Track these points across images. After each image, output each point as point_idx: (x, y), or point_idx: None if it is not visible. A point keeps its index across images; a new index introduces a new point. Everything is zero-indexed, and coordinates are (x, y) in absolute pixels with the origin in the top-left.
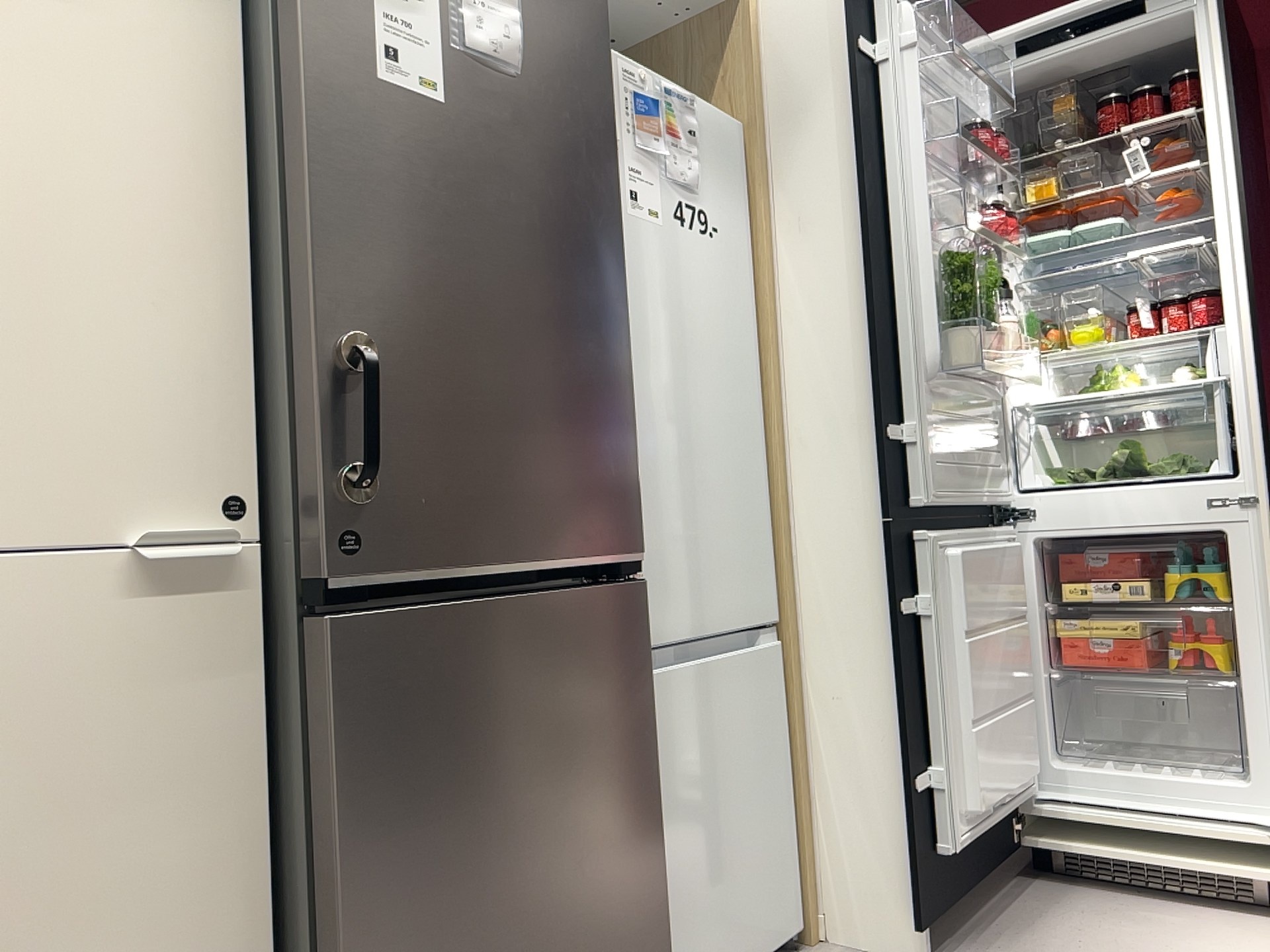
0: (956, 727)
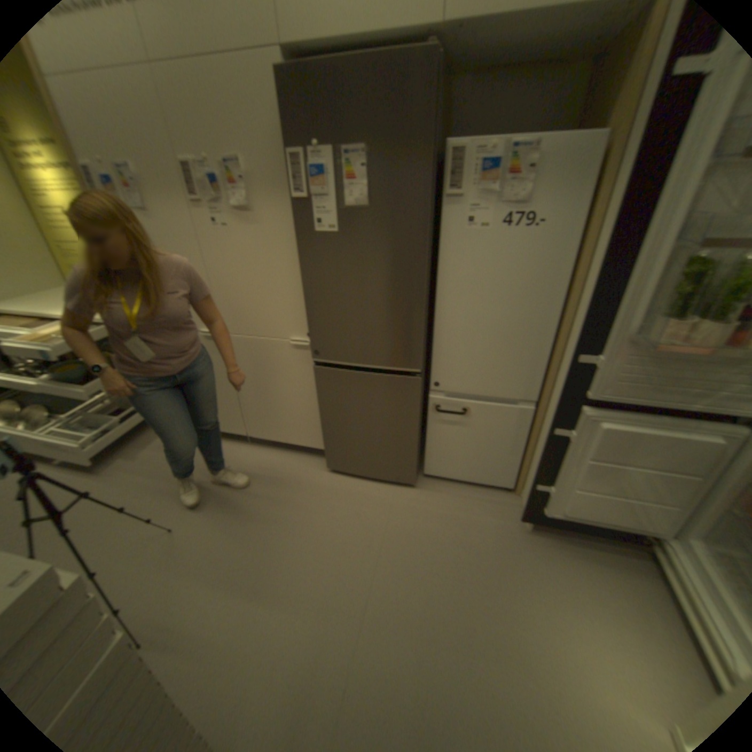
0: (571, 485)
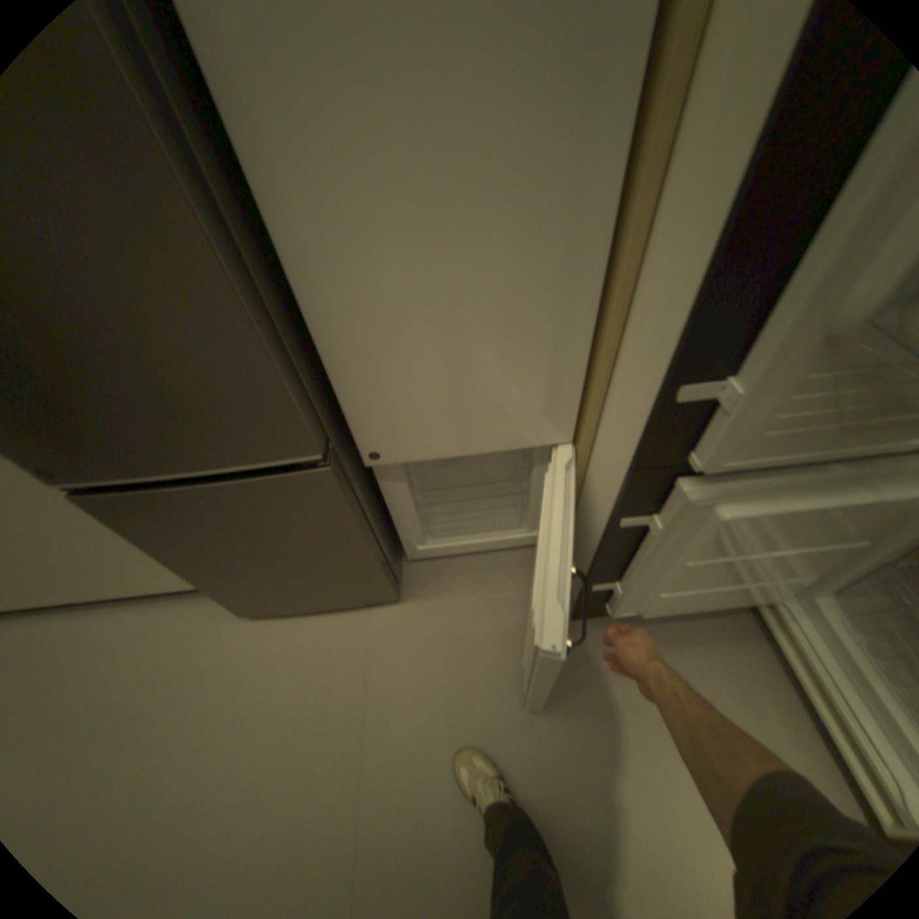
0: (650, 582)
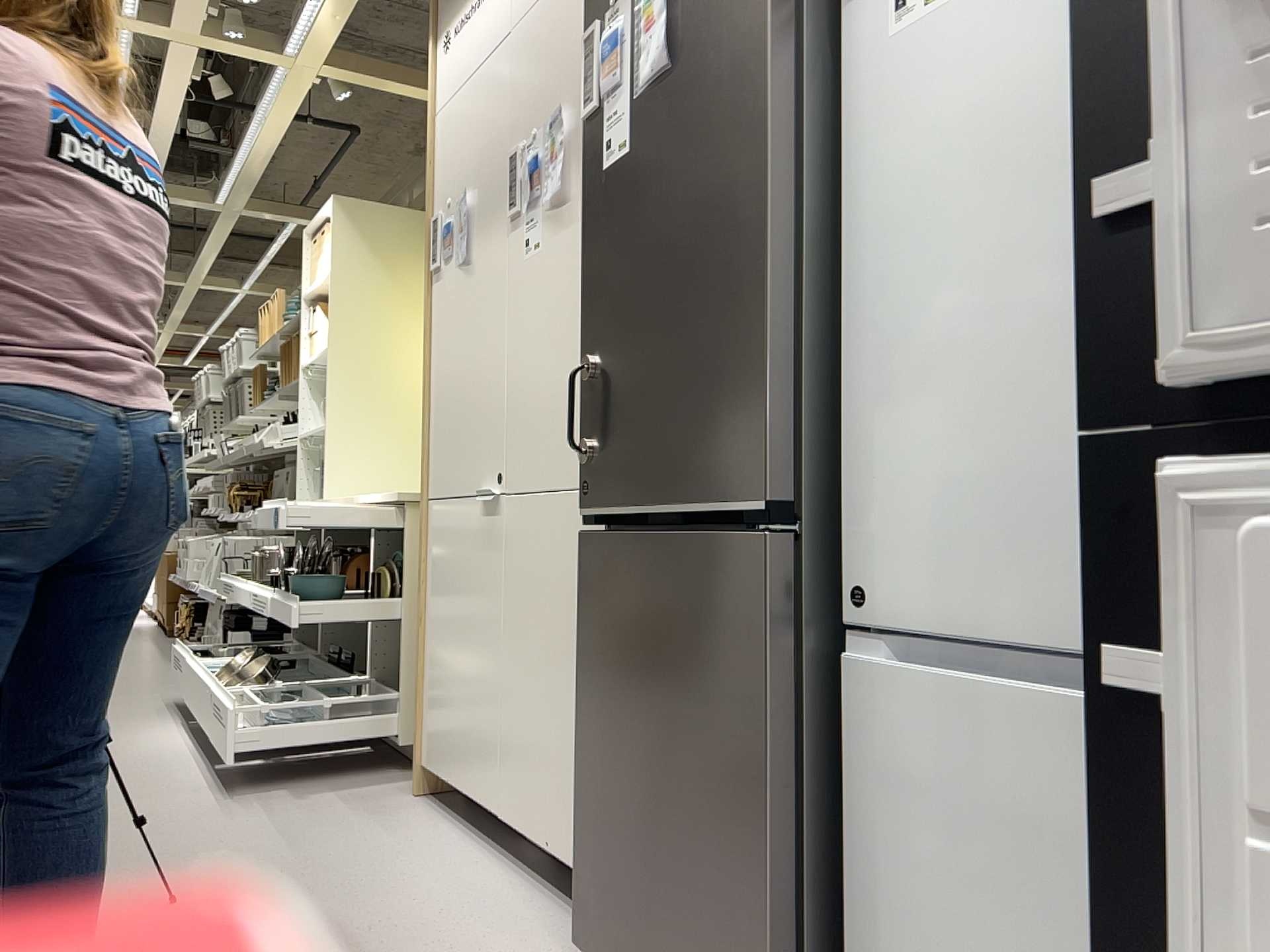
0: None
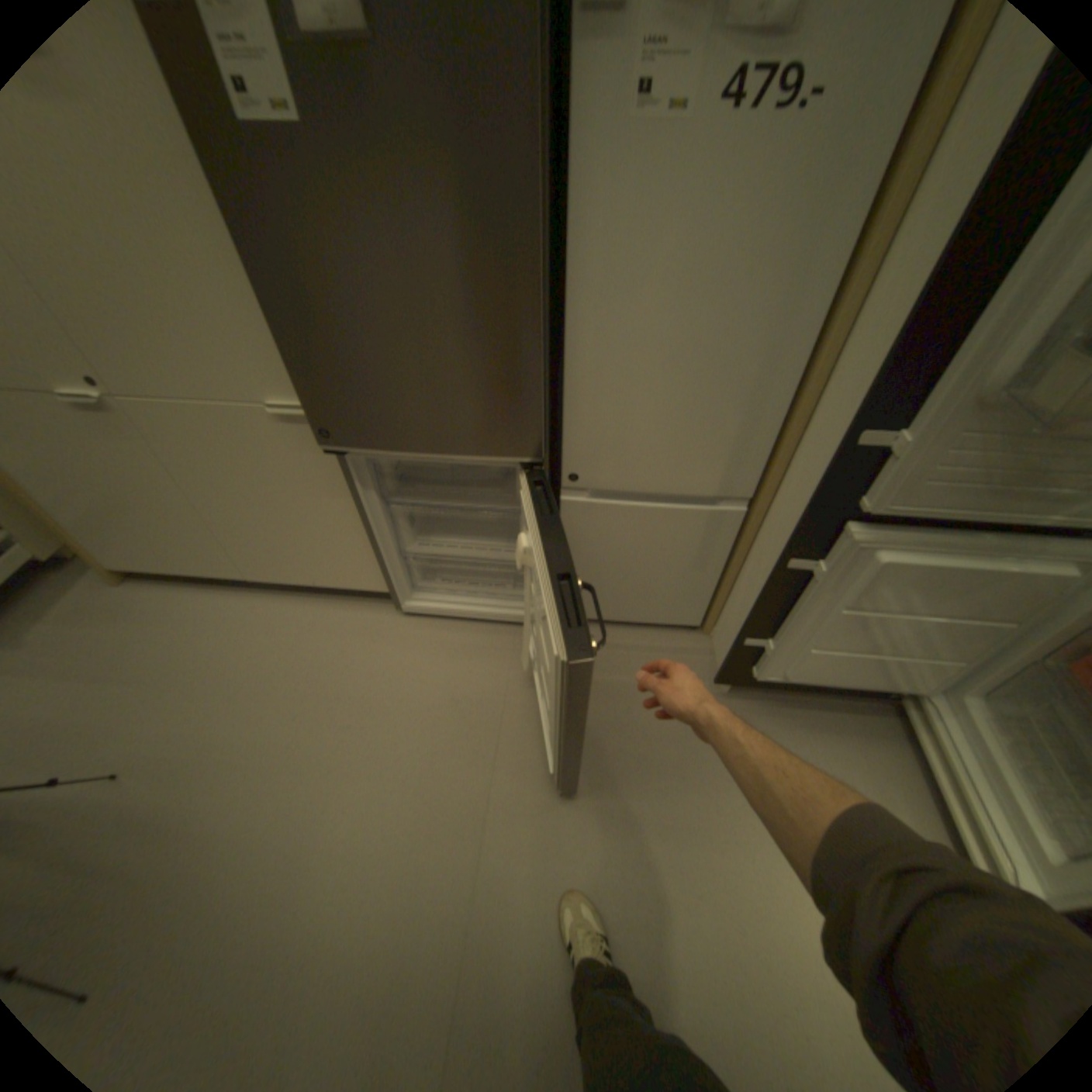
0: (804, 639)
